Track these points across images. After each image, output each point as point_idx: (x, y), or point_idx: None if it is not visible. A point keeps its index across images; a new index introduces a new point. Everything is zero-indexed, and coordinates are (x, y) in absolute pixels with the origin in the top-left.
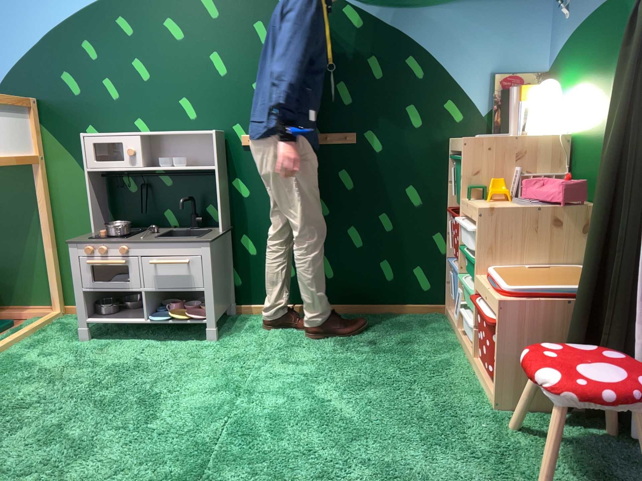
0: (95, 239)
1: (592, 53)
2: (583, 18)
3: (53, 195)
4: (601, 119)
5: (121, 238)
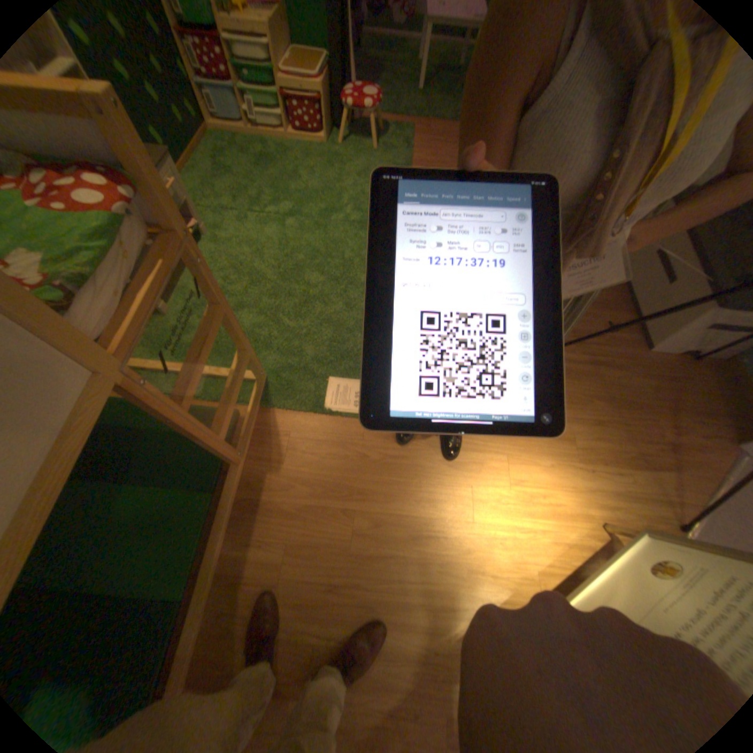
0: None
1: None
2: None
3: None
4: None
5: None
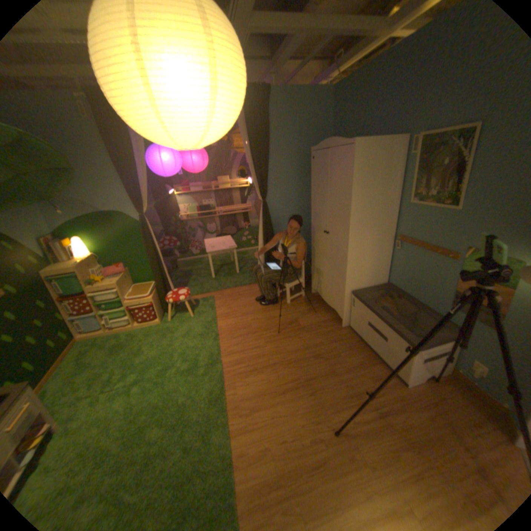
0: None
1: (93, 227)
2: (77, 215)
3: None
4: (110, 246)
5: None
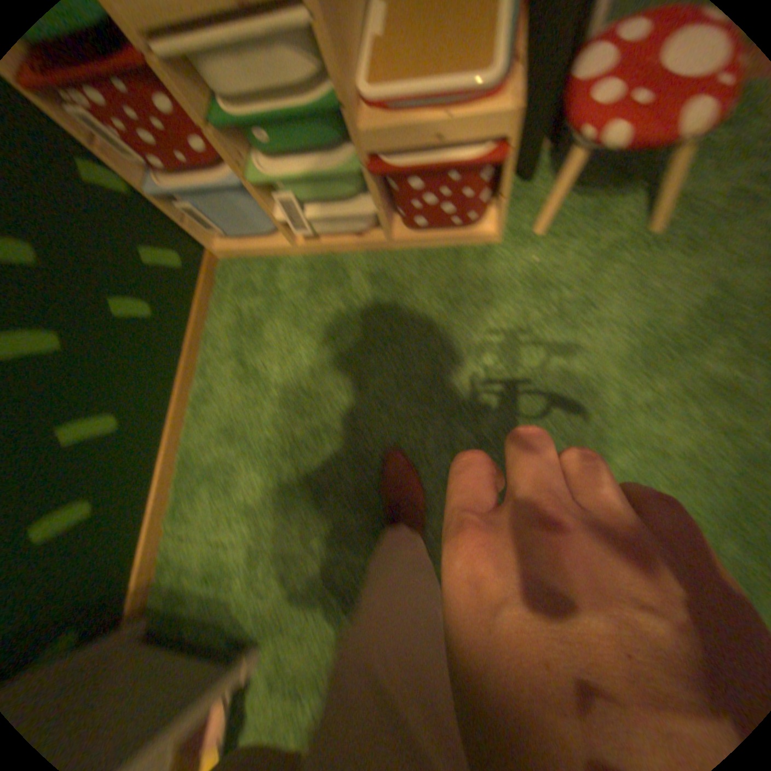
0: None
1: None
2: None
3: None
4: None
5: None
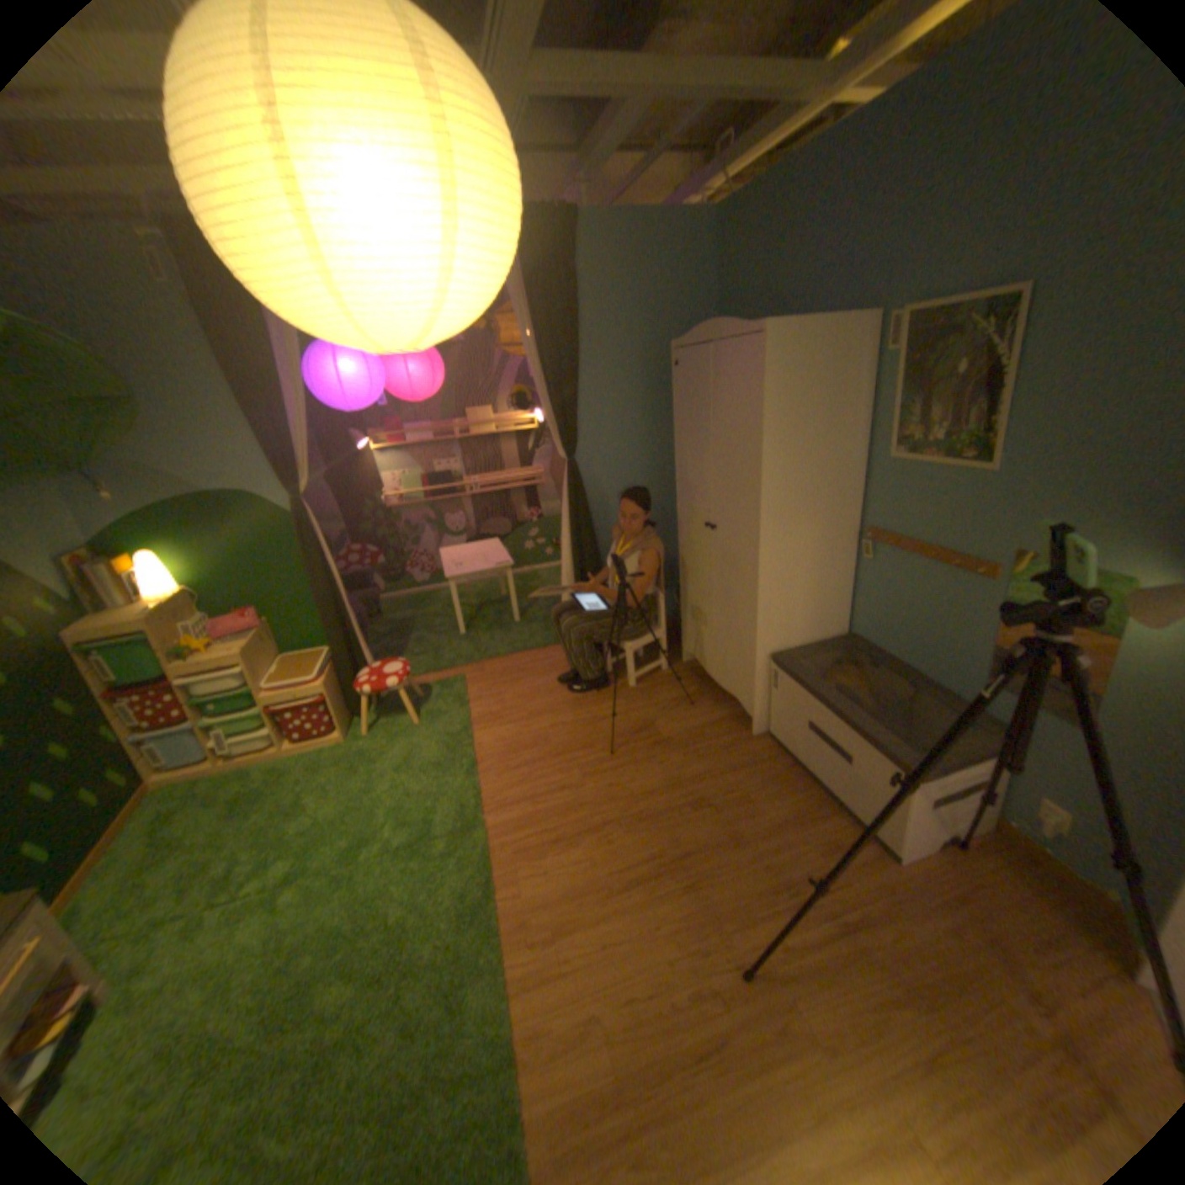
0: None
1: (184, 529)
2: (148, 503)
3: None
4: (226, 570)
5: None
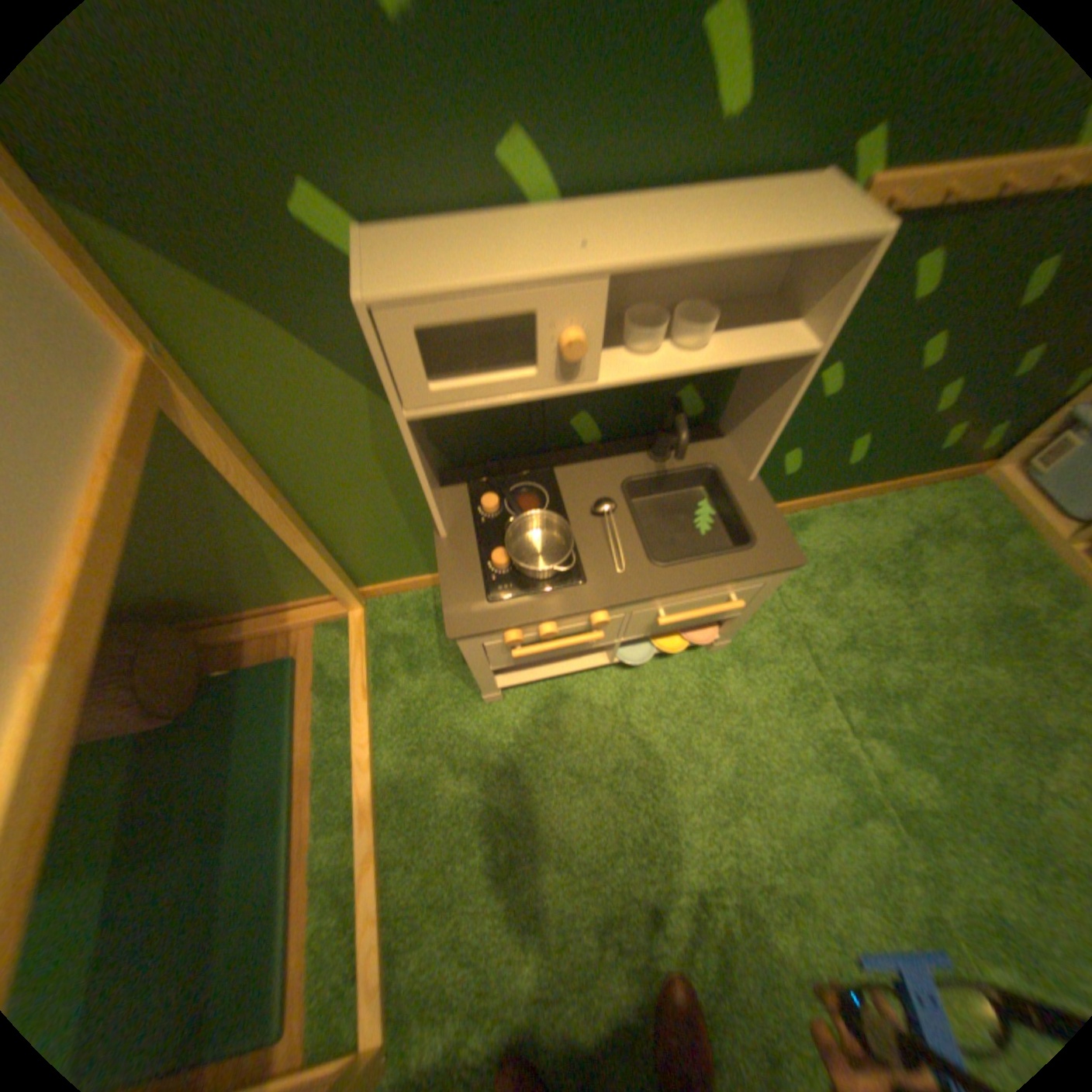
0: (498, 588)
1: None
2: None
3: (249, 432)
4: None
5: (576, 584)
